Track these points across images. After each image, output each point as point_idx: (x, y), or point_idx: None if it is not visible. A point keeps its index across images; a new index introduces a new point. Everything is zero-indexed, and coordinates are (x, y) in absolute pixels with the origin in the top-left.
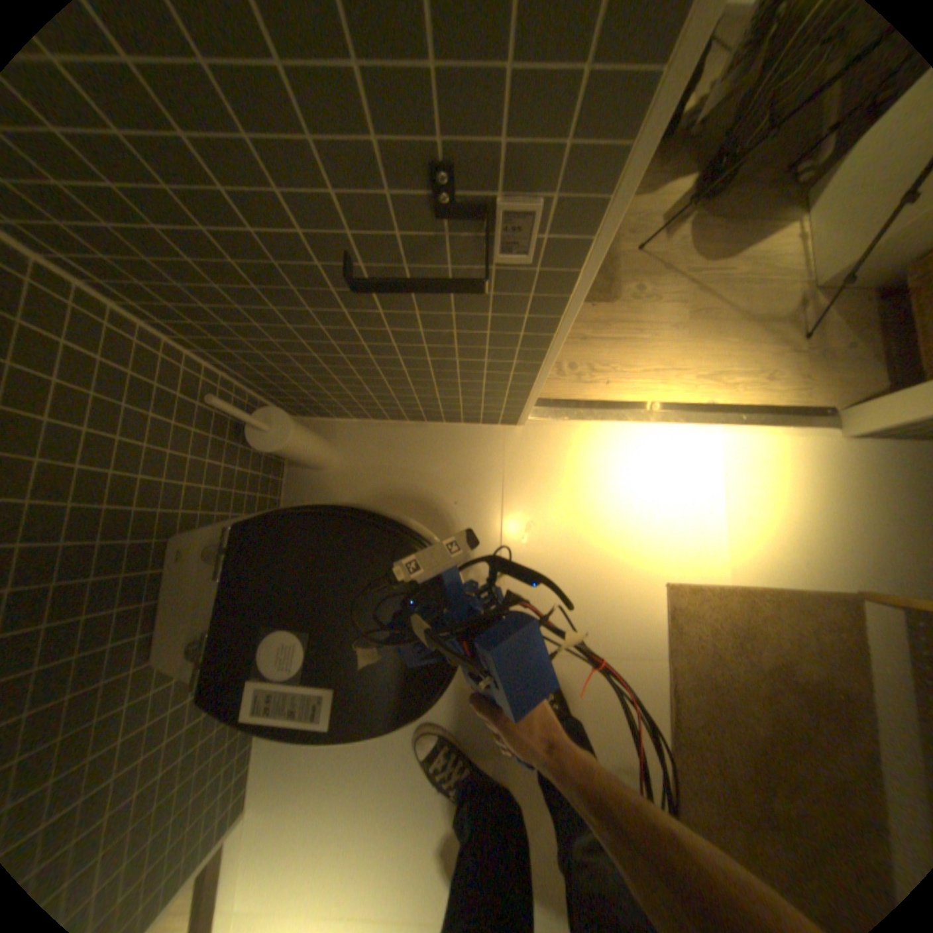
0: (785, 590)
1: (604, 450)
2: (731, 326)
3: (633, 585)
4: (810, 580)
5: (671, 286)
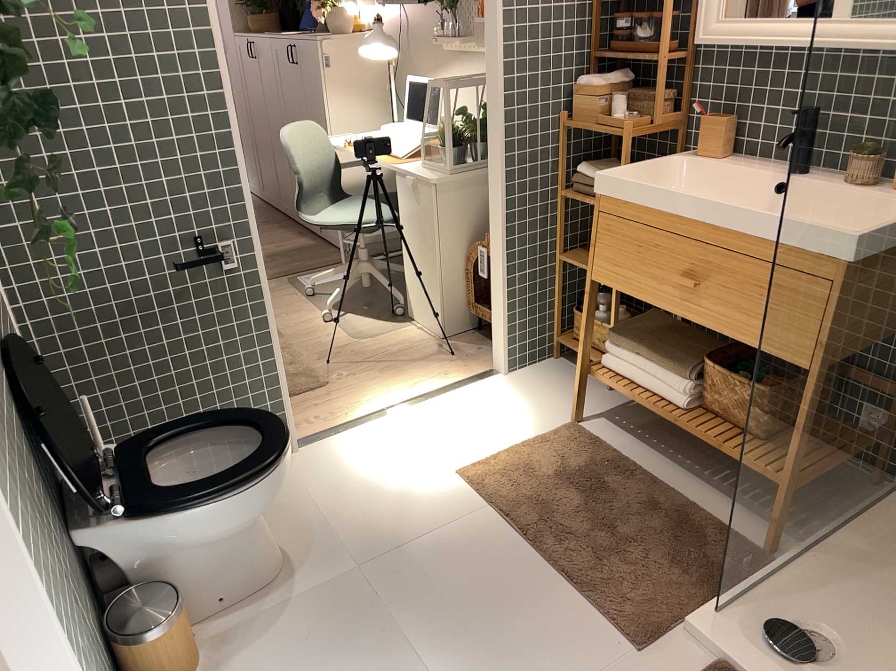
0: (527, 440)
1: (364, 439)
2: (406, 368)
3: (432, 485)
4: (537, 430)
5: (358, 368)
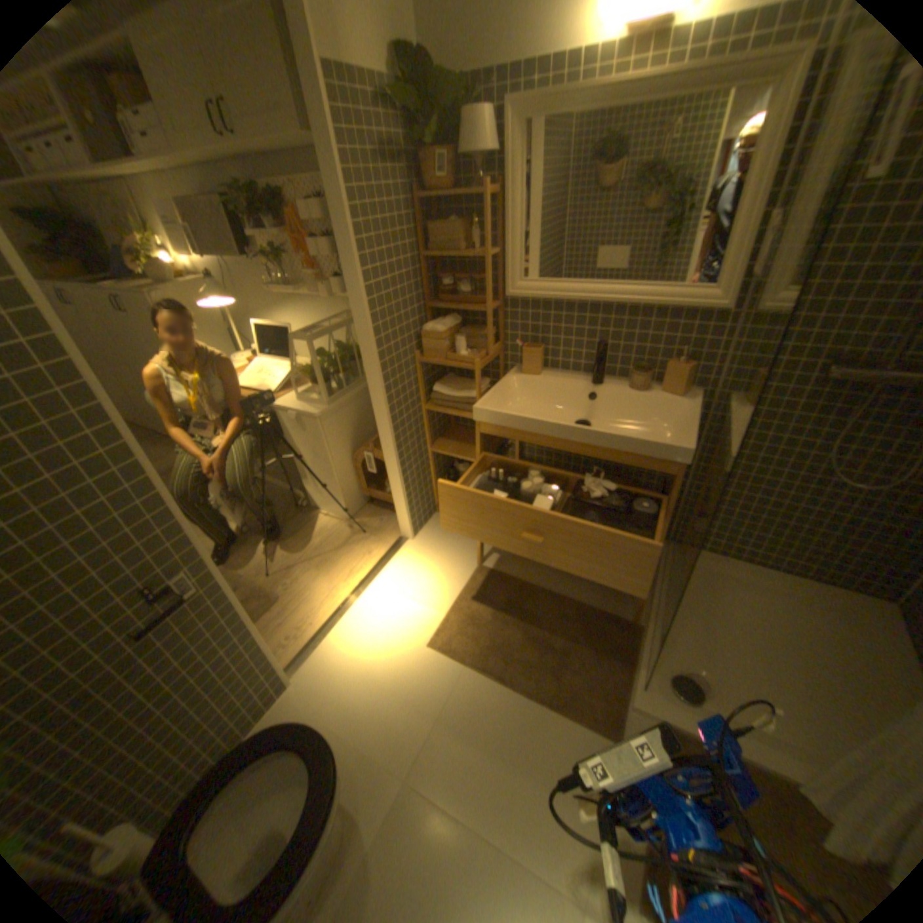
0: (457, 593)
1: (338, 644)
2: (333, 557)
3: (413, 665)
4: (458, 580)
5: (294, 572)
